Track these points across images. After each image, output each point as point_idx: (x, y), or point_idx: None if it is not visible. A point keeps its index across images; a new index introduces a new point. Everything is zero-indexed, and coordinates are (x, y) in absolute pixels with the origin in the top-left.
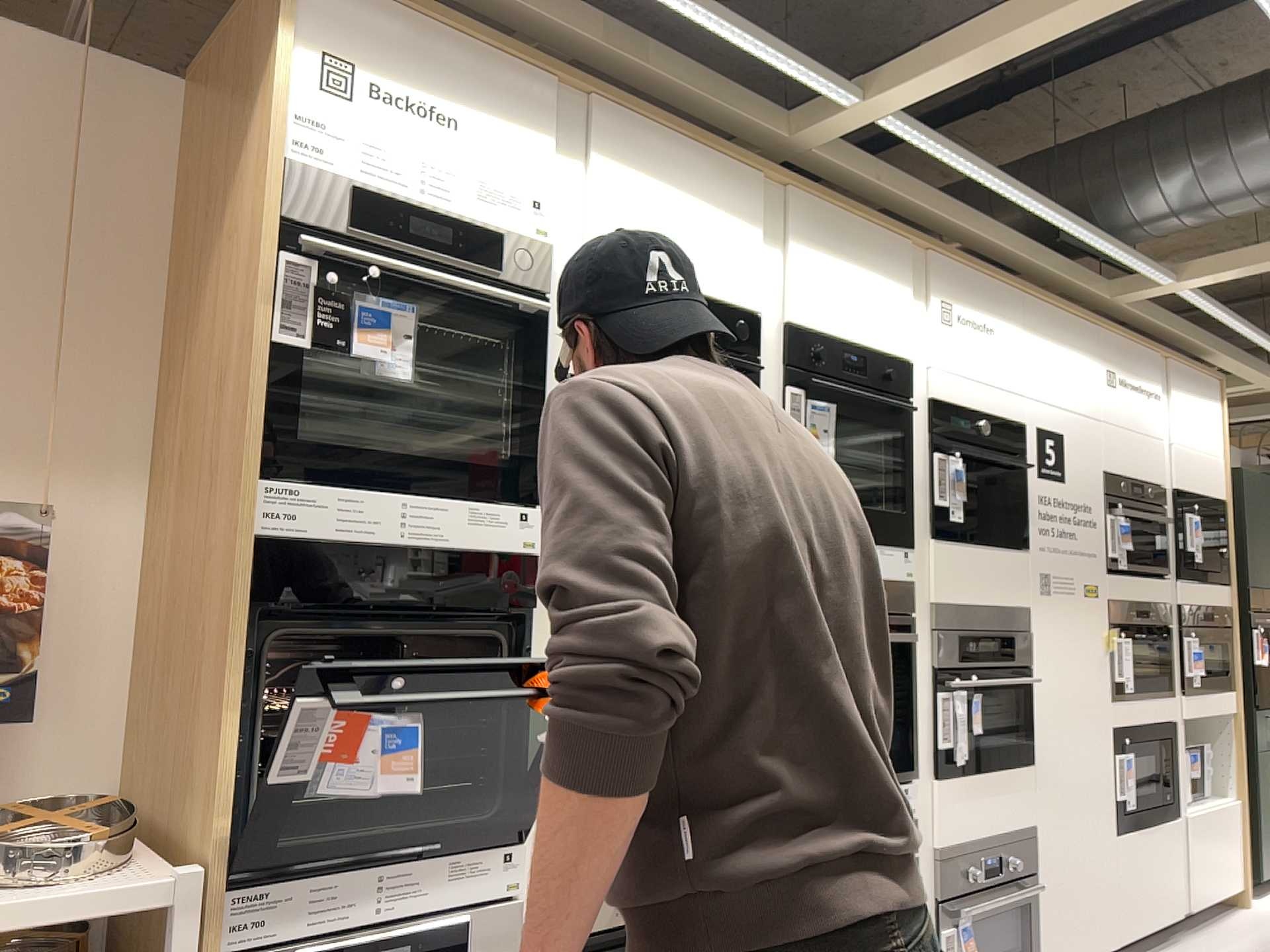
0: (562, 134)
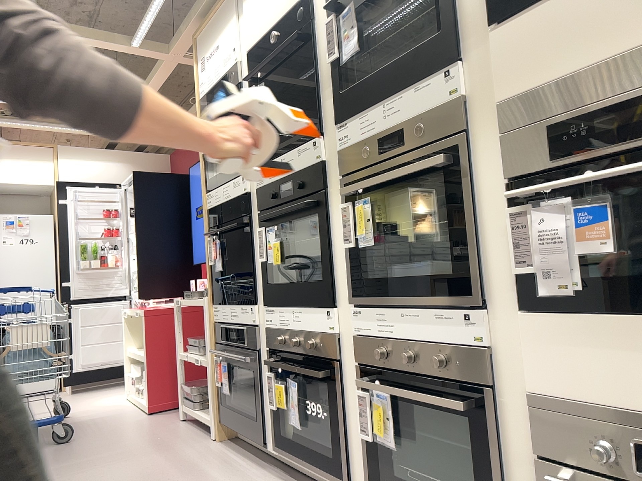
0: (236, 5)
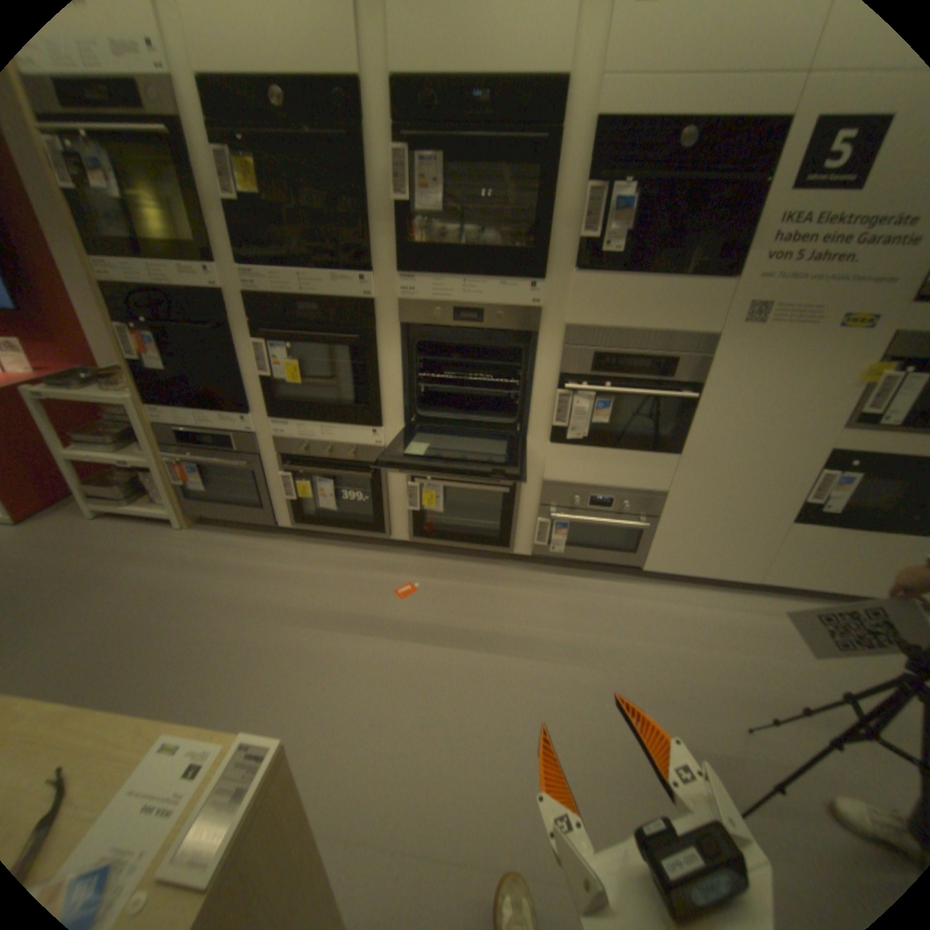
0: None
